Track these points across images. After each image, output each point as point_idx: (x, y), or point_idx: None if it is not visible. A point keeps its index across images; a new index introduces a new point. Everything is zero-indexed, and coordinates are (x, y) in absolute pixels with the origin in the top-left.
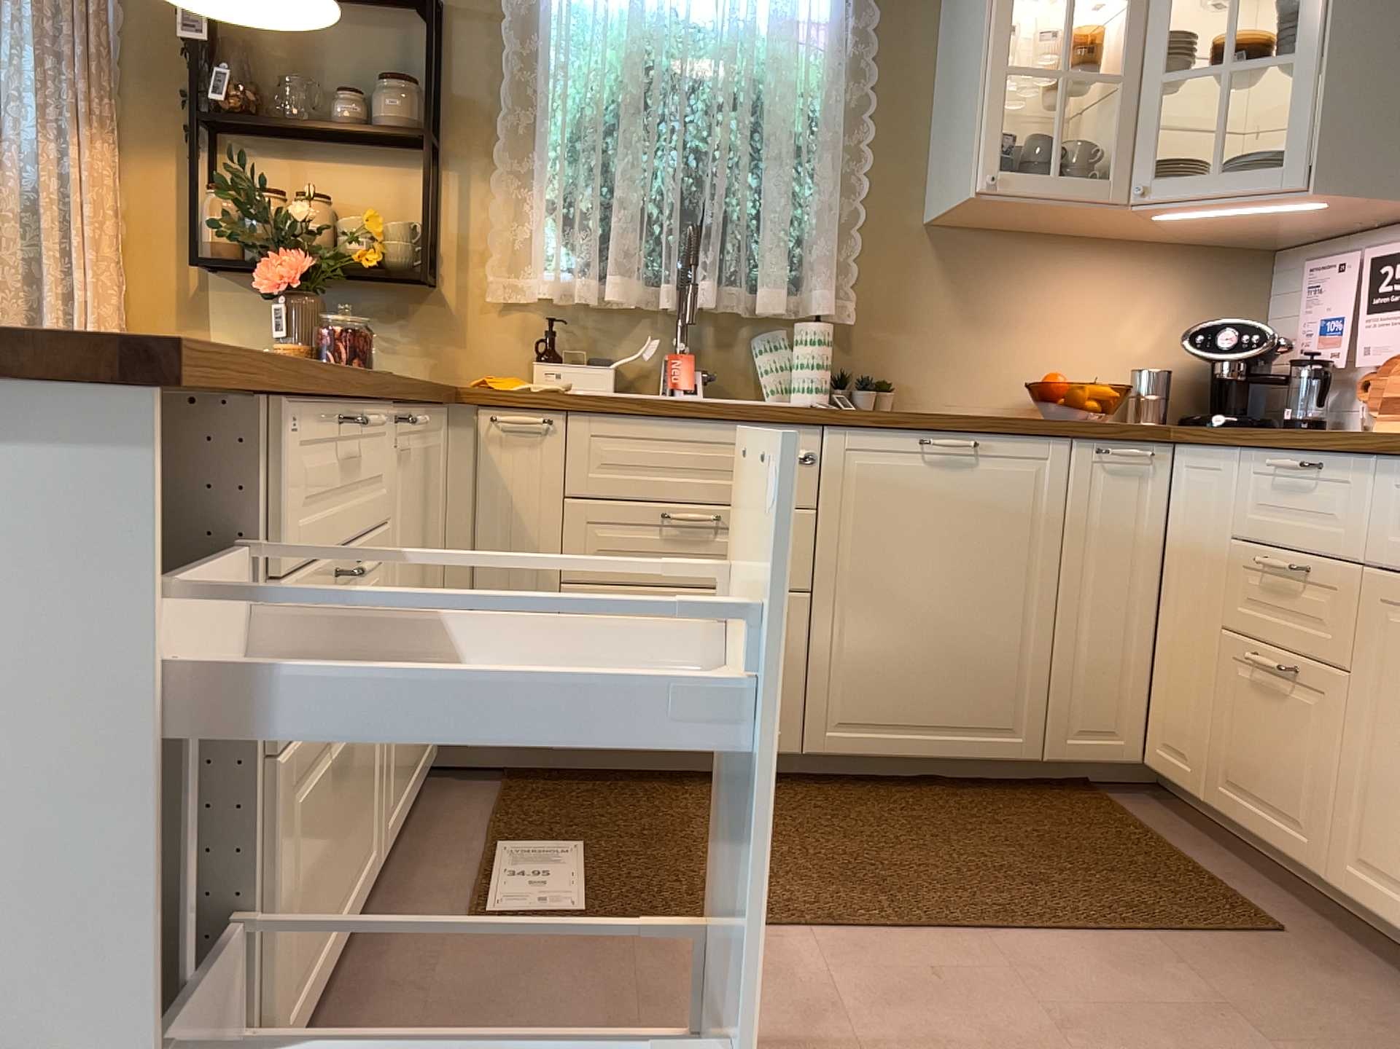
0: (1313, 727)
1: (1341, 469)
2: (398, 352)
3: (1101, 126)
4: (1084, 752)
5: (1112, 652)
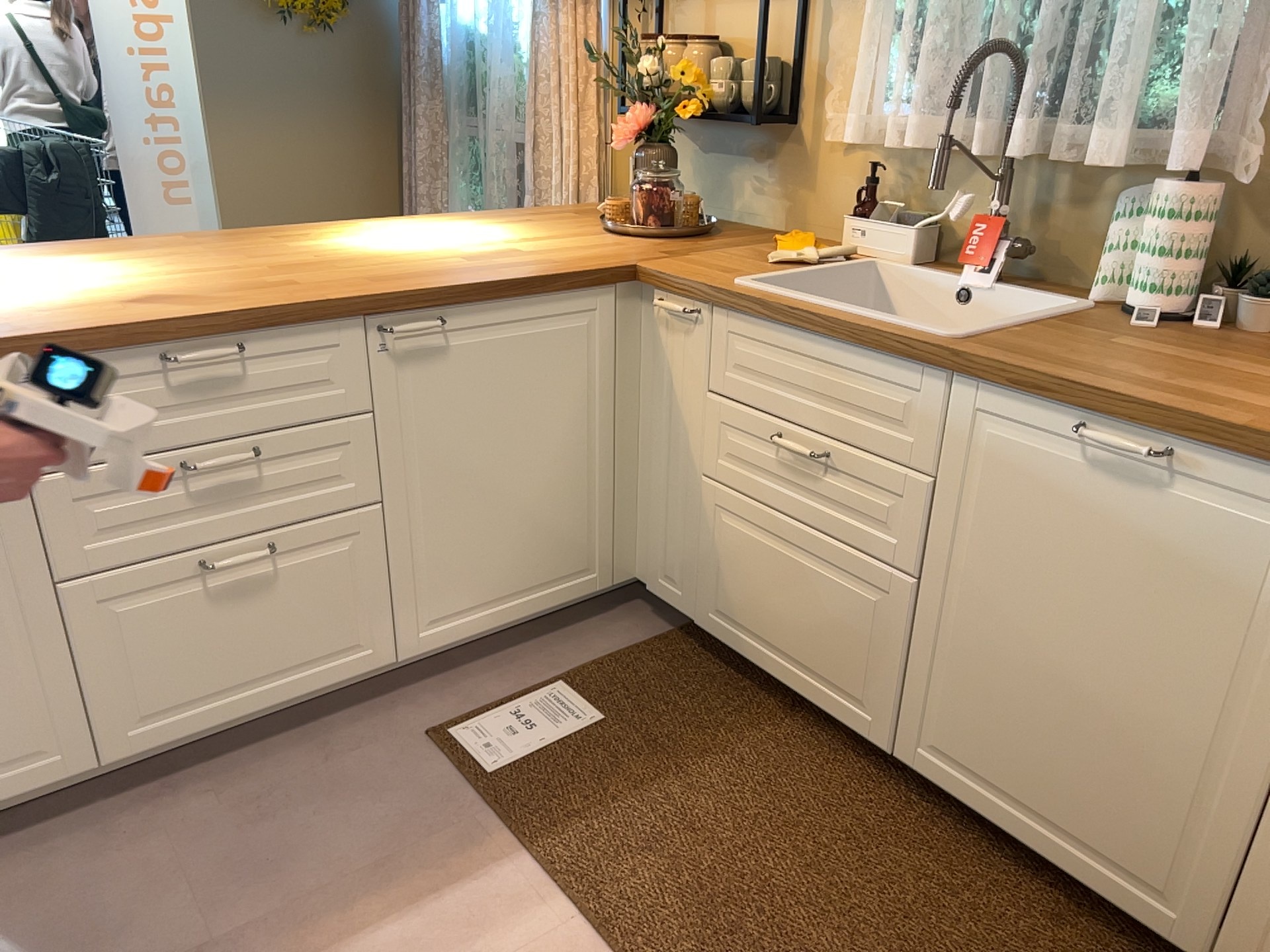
0: None
1: None
2: (762, 194)
3: None
4: None
5: None
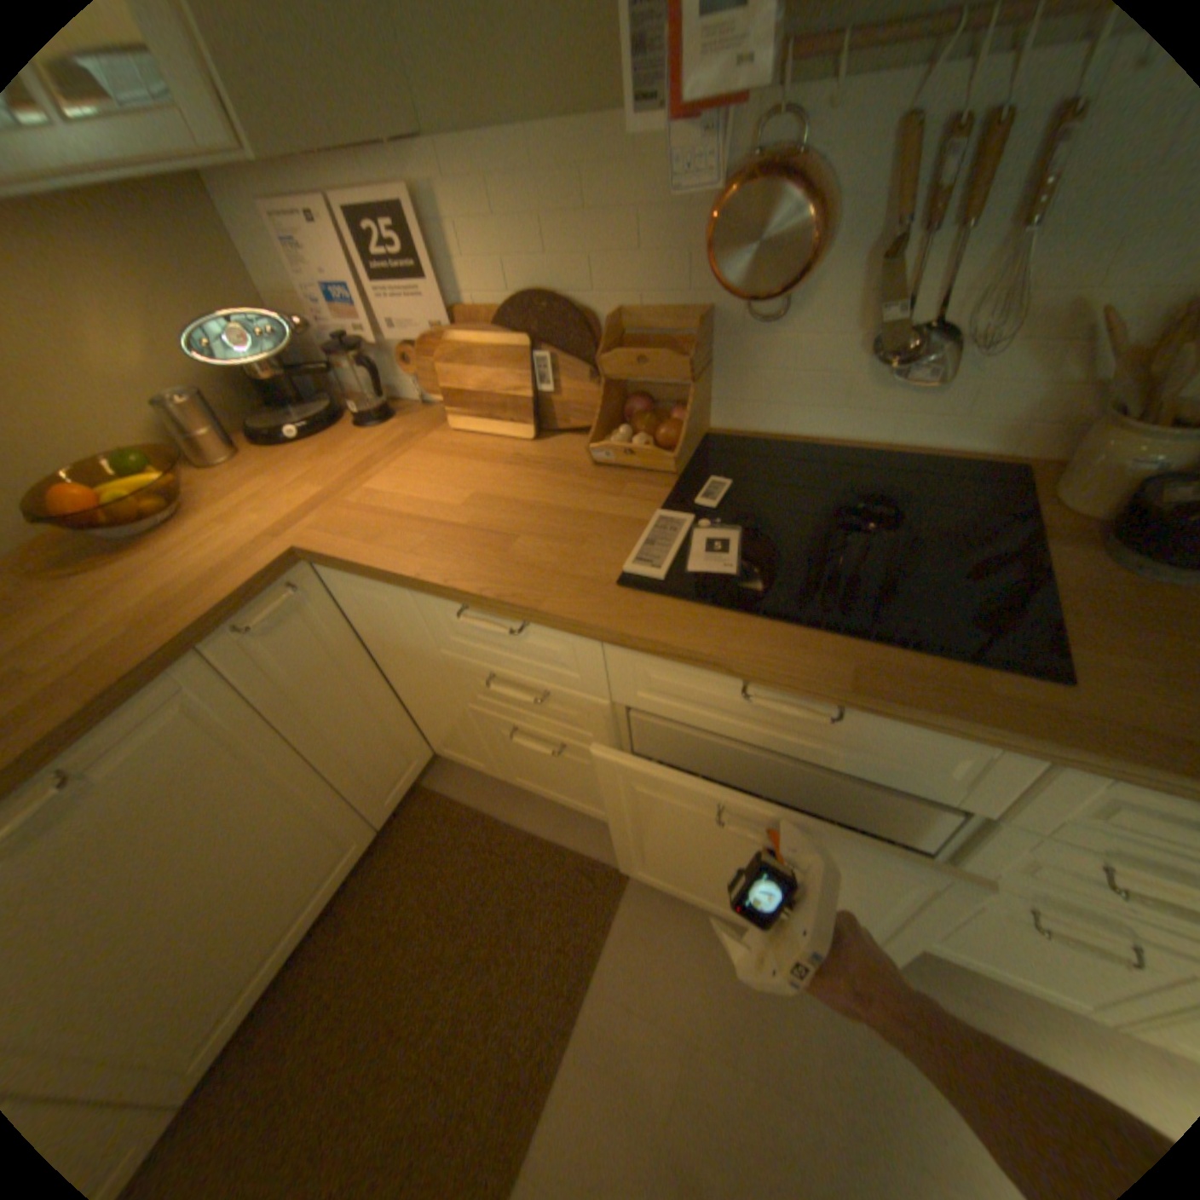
0: (591, 772)
1: (552, 628)
2: None
3: None
4: (397, 797)
5: (374, 735)
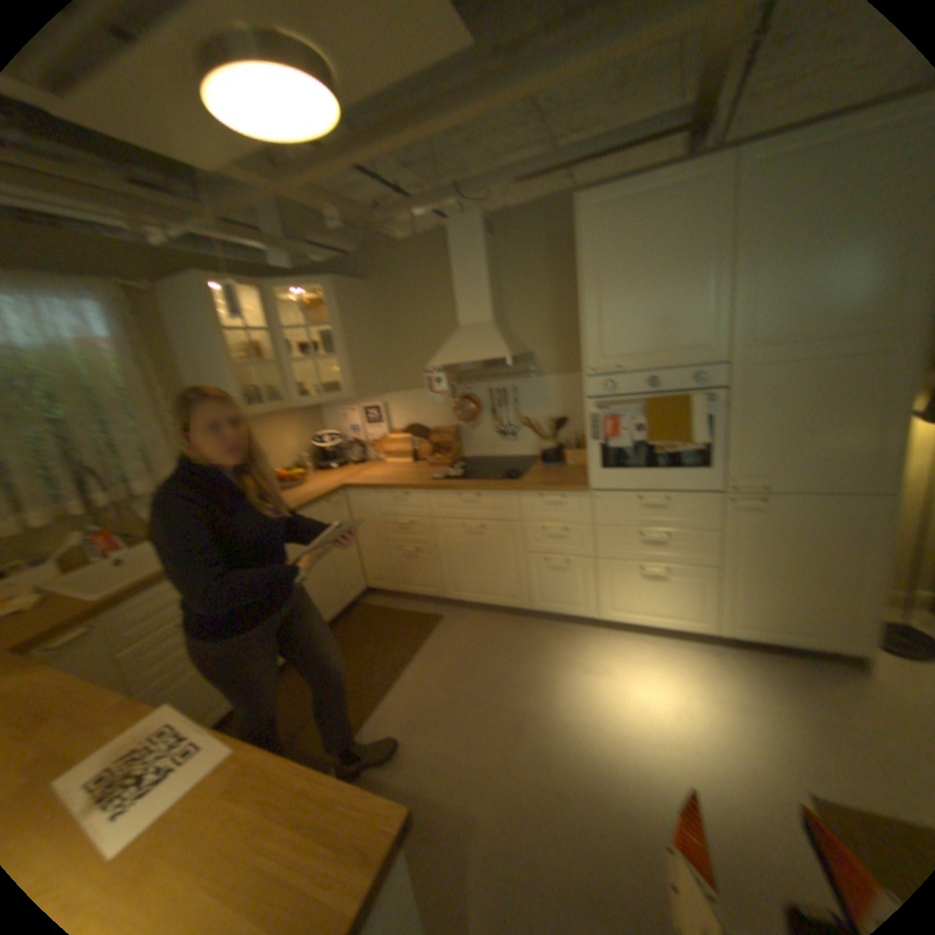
0: (429, 563)
1: (416, 495)
2: None
3: (267, 377)
4: (354, 598)
5: (351, 563)
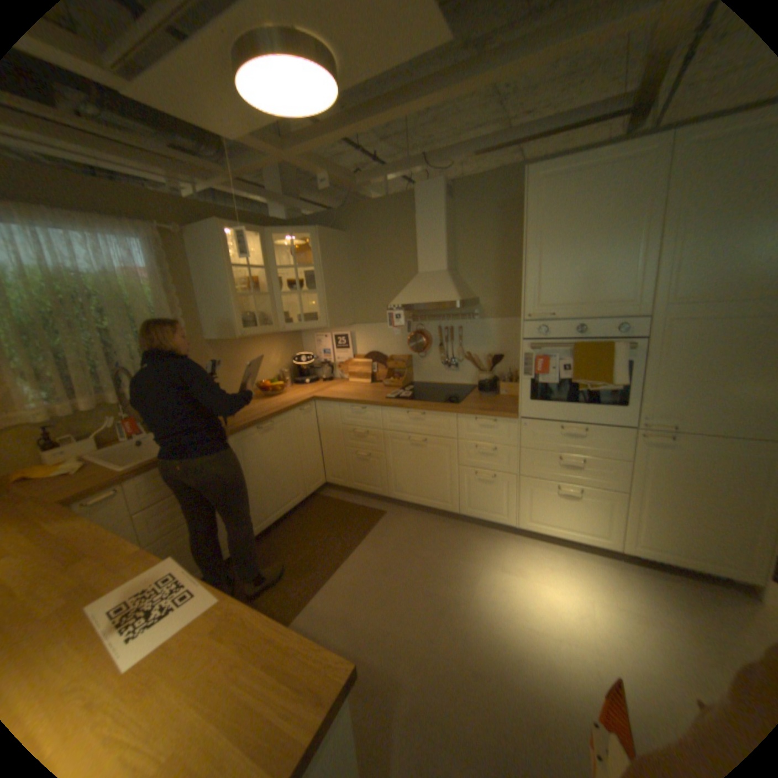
0: (376, 466)
1: (370, 409)
2: None
3: (258, 305)
4: (313, 489)
5: (313, 461)
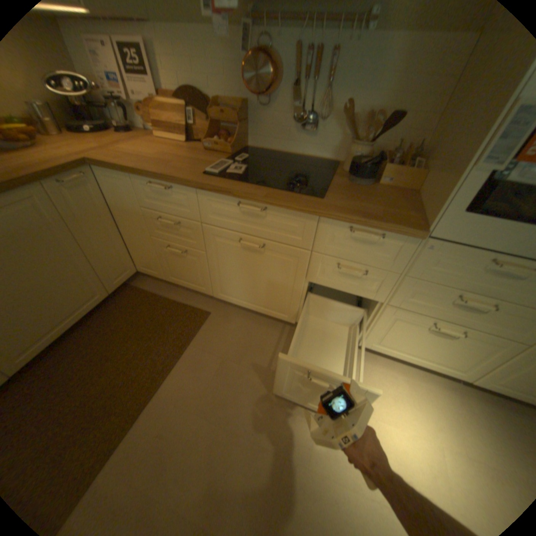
0: (197, 264)
1: (180, 188)
2: None
3: None
4: (120, 282)
5: (111, 250)
